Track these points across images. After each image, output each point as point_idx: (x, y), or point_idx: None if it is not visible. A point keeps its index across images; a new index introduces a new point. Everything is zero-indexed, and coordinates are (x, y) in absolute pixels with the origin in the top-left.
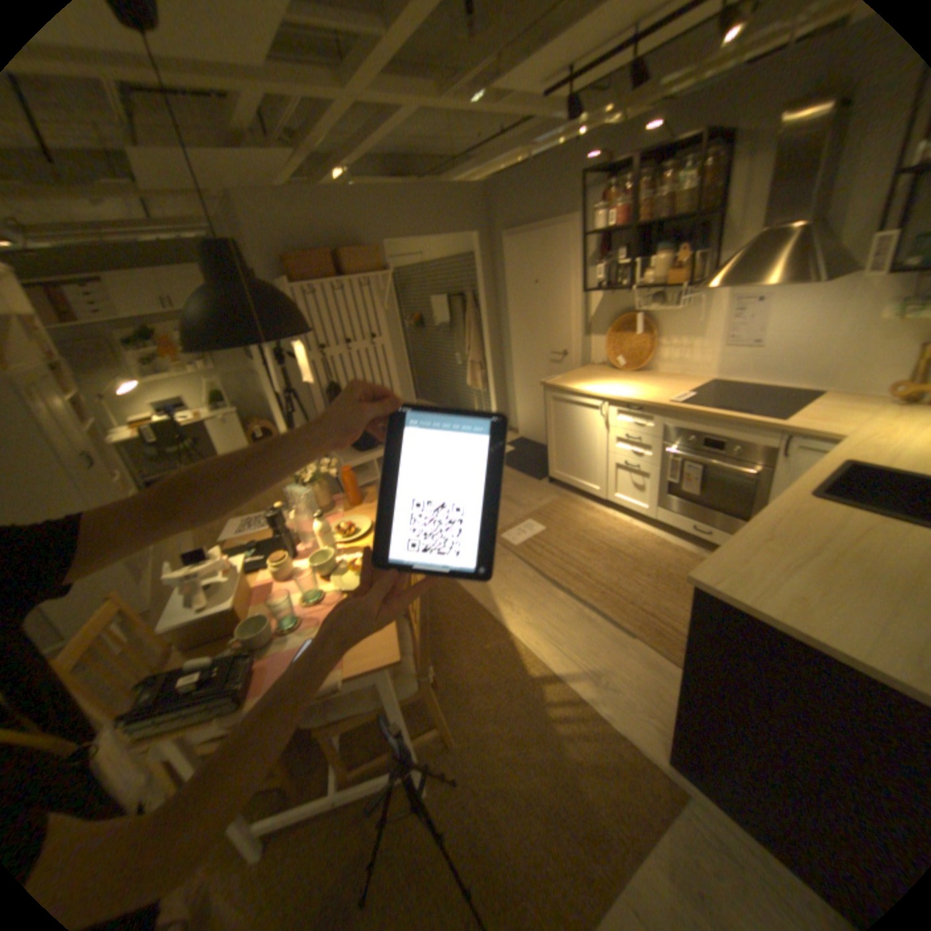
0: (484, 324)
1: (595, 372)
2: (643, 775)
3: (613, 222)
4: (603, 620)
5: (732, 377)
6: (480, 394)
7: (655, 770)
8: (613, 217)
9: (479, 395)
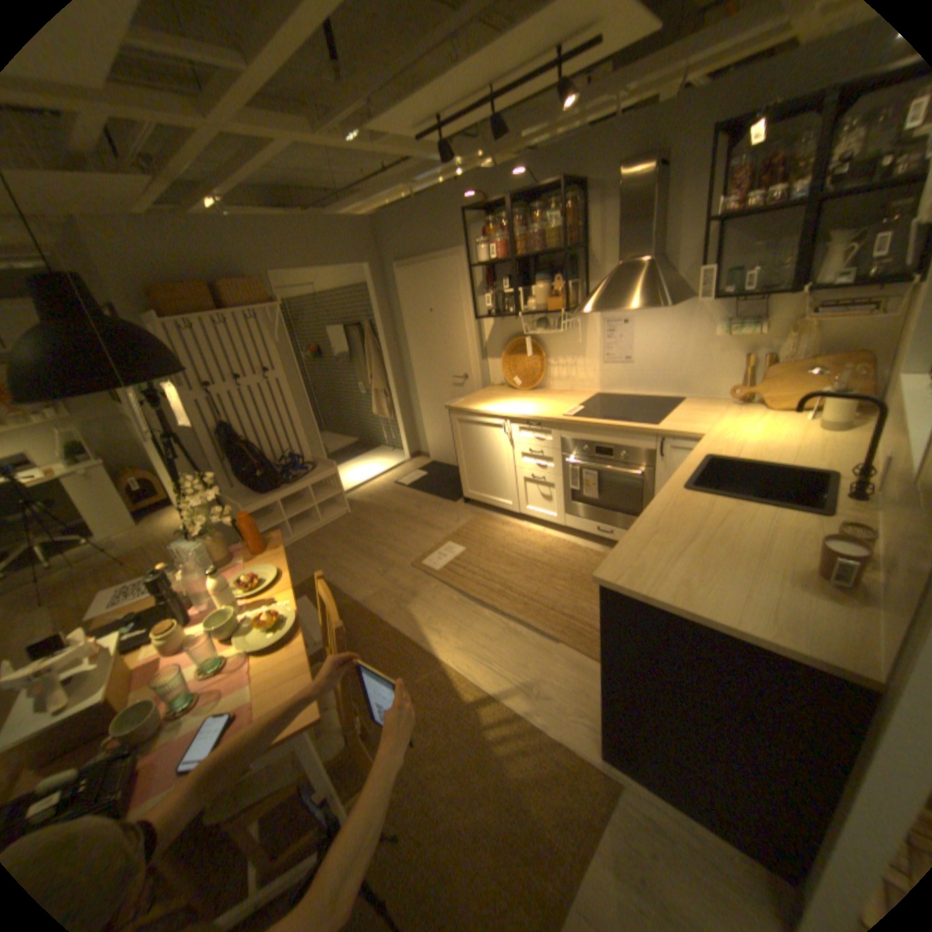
0: (384, 352)
1: (496, 392)
2: (580, 776)
3: (495, 255)
4: (528, 630)
5: (612, 390)
6: (388, 421)
7: (589, 769)
8: (494, 251)
9: (388, 422)
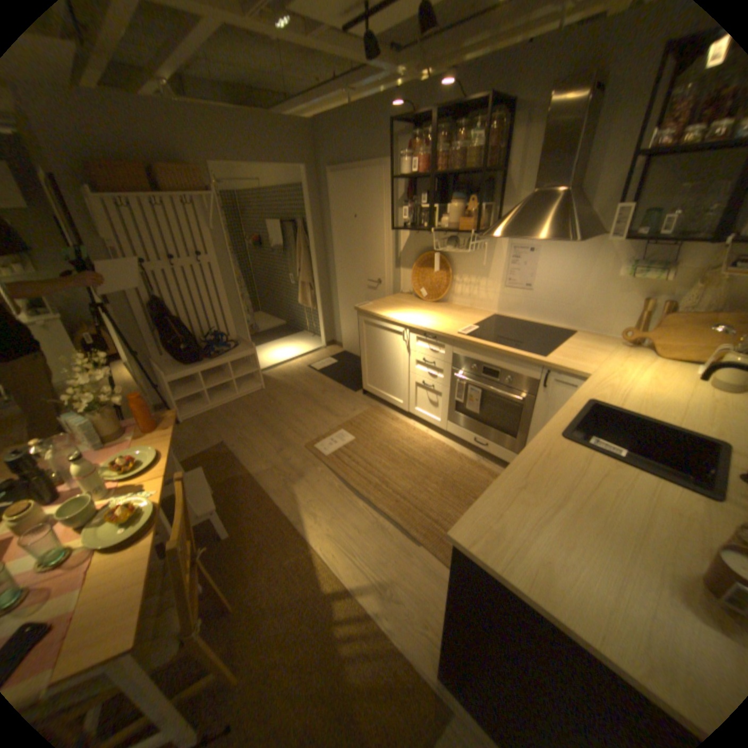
0: (313, 249)
1: (403, 300)
2: (414, 693)
3: (418, 169)
4: (395, 529)
5: (508, 313)
6: (311, 311)
7: (424, 687)
8: (418, 165)
9: (310, 312)
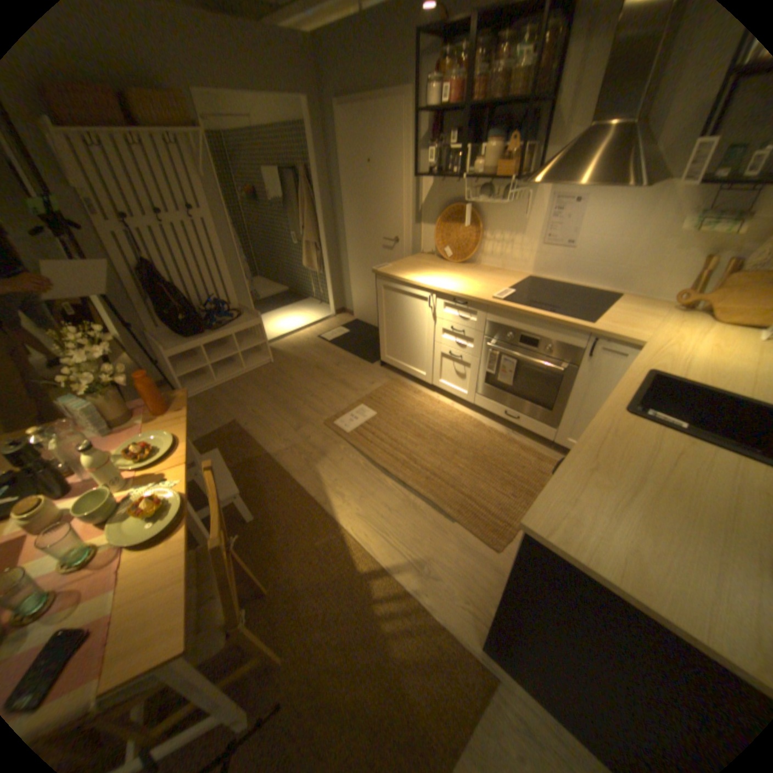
0: (318, 202)
1: (425, 261)
2: (460, 665)
3: (447, 99)
4: (427, 505)
5: (545, 275)
6: (317, 275)
7: (470, 658)
8: (447, 94)
9: (317, 276)
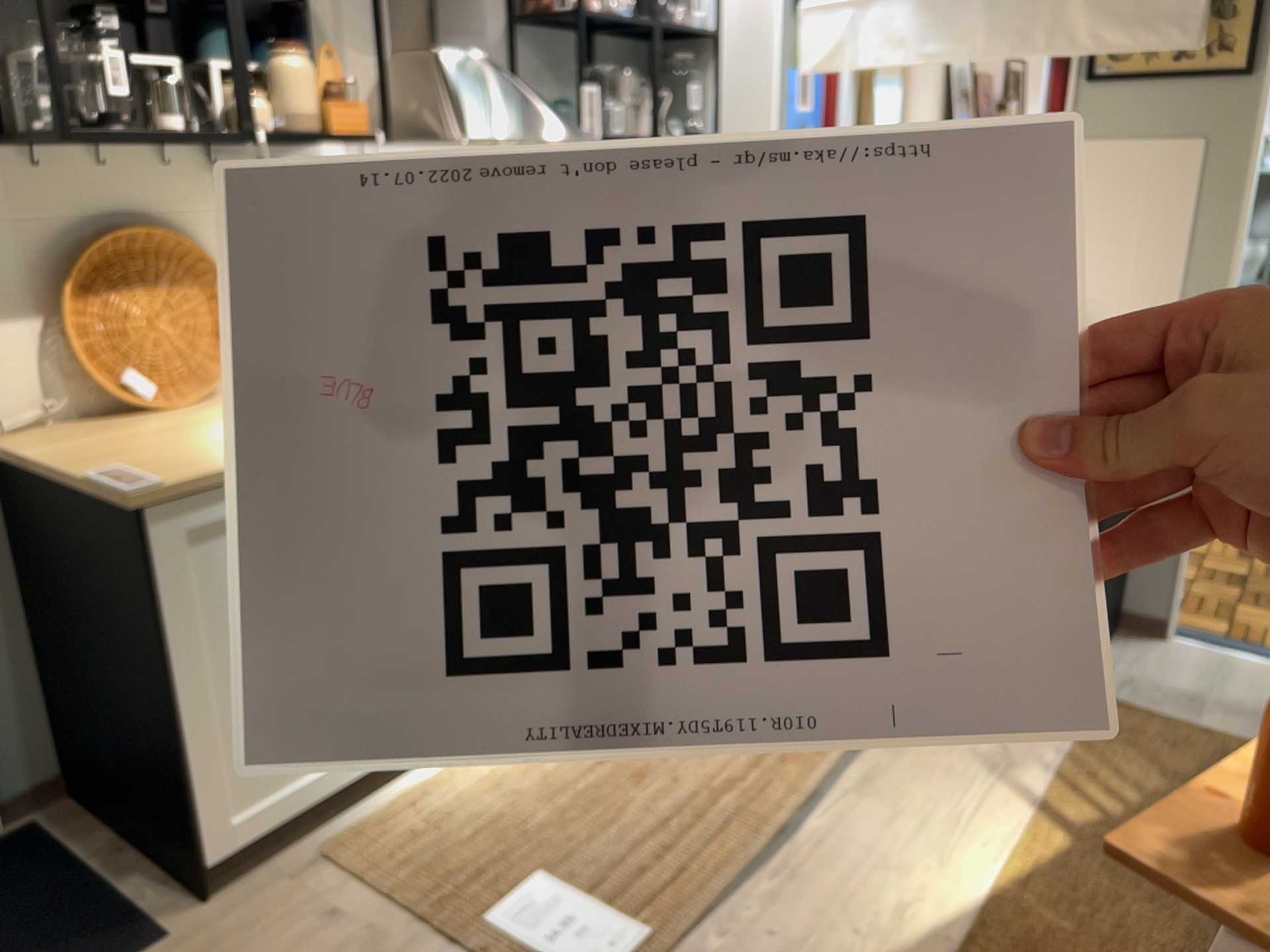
0: None
1: (114, 434)
2: None
3: None
4: (858, 761)
5: None
6: None
7: None
8: None
9: None
